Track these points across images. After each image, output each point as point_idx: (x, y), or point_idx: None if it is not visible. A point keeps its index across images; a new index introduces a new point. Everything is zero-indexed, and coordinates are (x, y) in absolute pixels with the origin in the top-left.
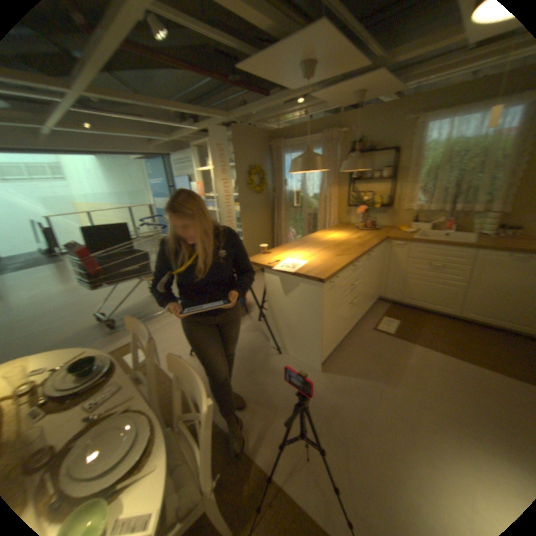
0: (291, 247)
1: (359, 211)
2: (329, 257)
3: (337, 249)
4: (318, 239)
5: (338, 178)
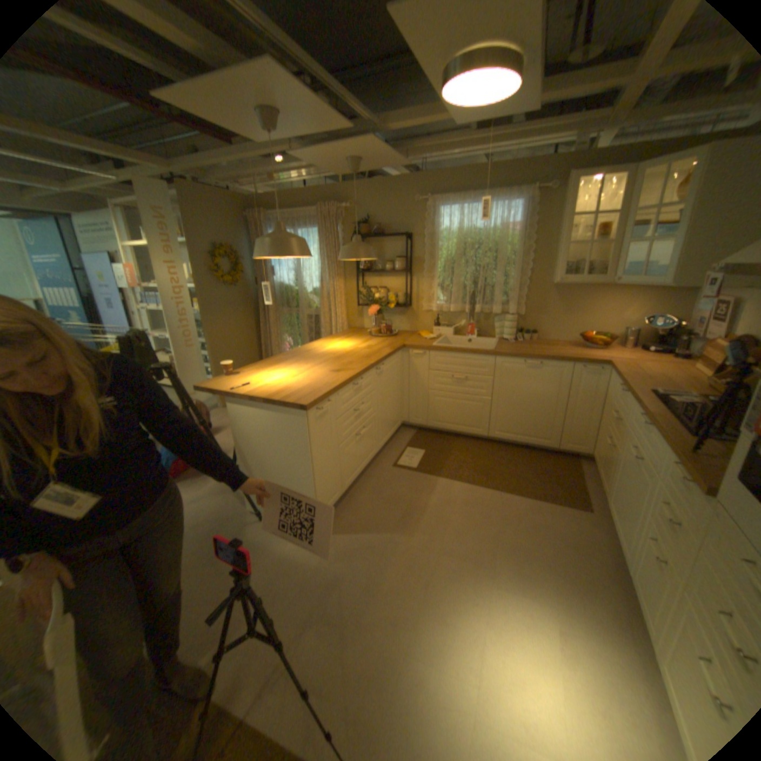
0: (275, 363)
1: (371, 313)
2: (324, 375)
3: (336, 363)
4: (316, 351)
5: (344, 269)
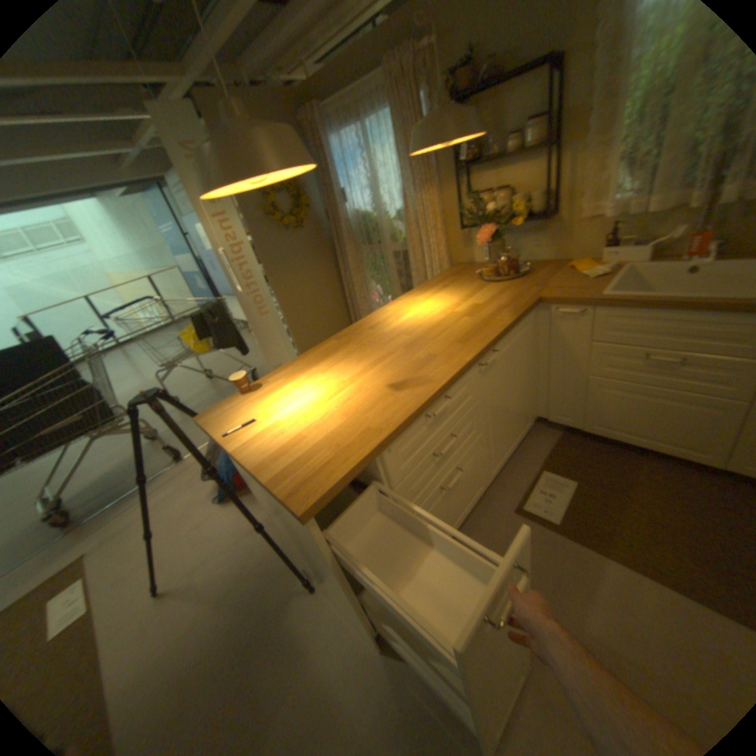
0: (316, 360)
1: (481, 240)
2: (371, 399)
3: (405, 360)
4: (385, 326)
5: (436, 167)
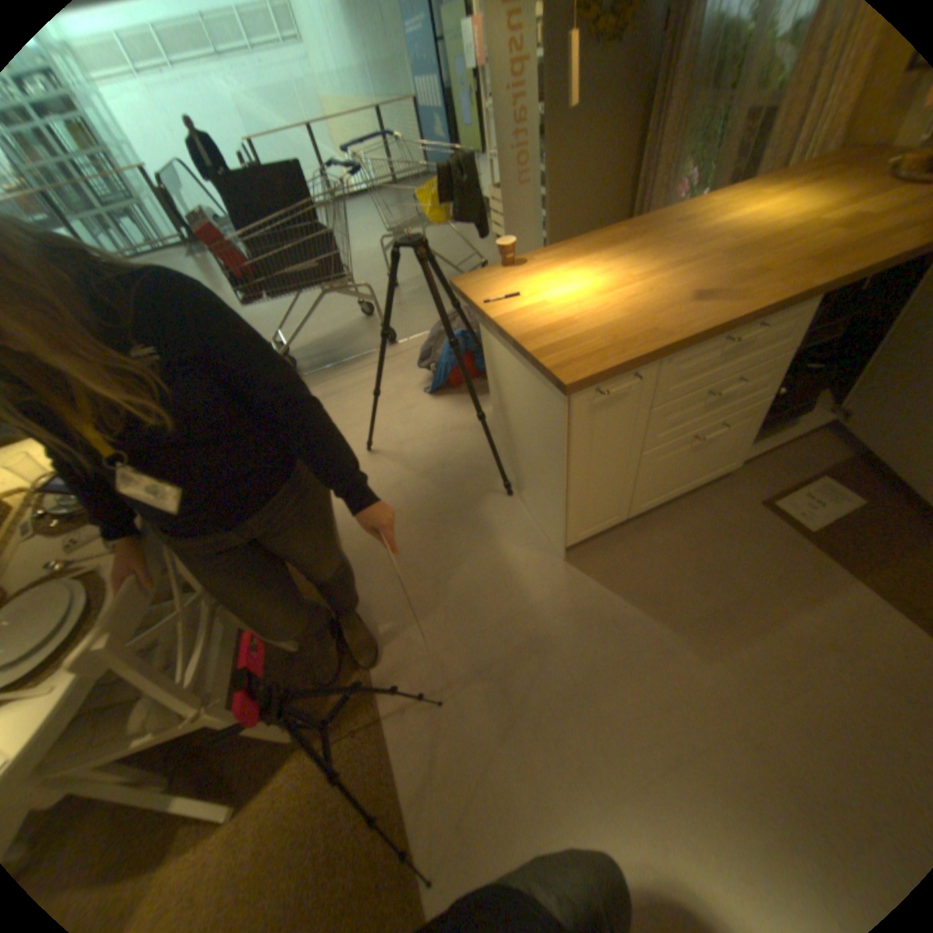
0: (597, 246)
1: None
2: (665, 301)
3: (723, 267)
4: (703, 221)
5: None
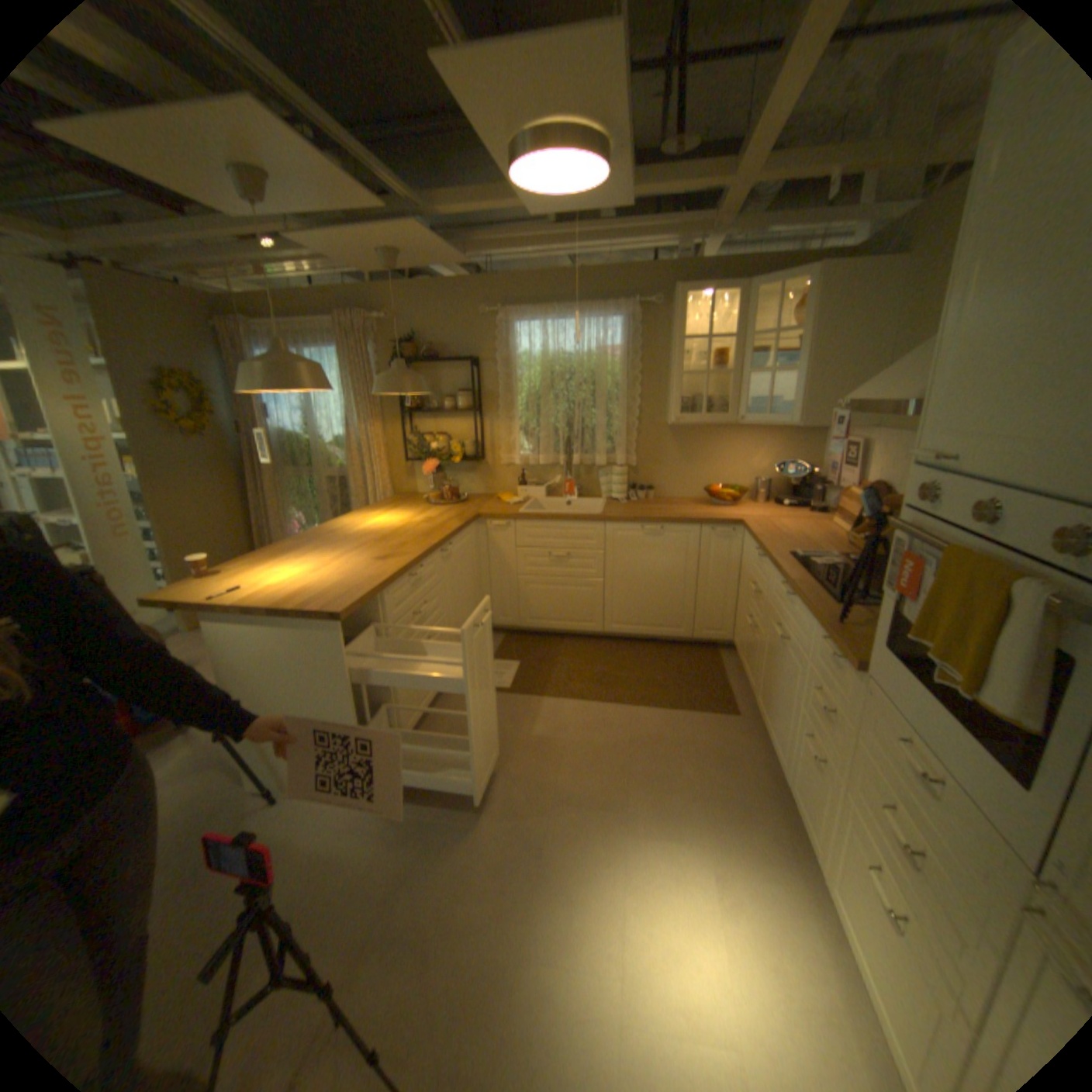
0: (280, 553)
1: (427, 471)
2: (363, 566)
3: (381, 547)
4: (347, 531)
5: (381, 408)
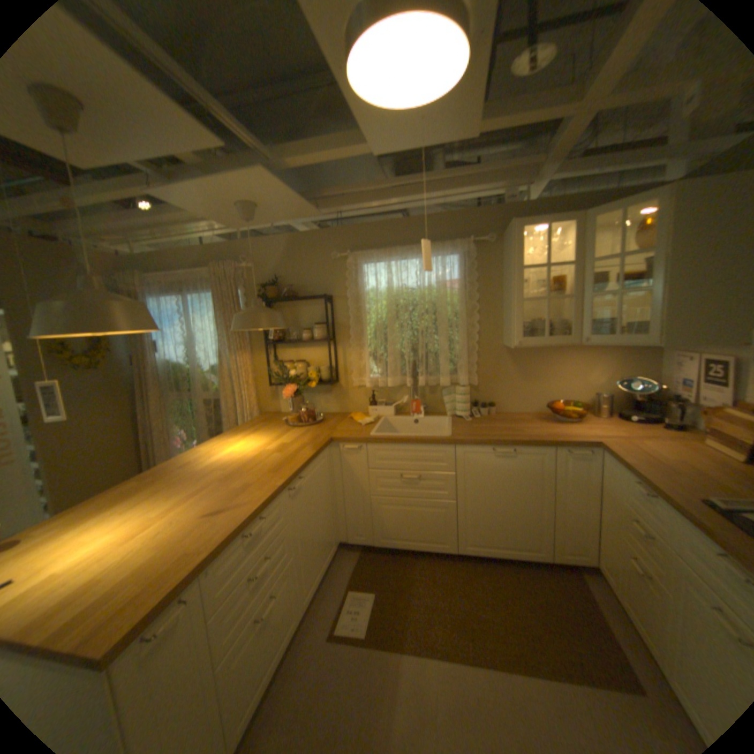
0: (111, 504)
1: (286, 395)
2: (187, 529)
3: (222, 491)
4: (198, 465)
5: (250, 340)
